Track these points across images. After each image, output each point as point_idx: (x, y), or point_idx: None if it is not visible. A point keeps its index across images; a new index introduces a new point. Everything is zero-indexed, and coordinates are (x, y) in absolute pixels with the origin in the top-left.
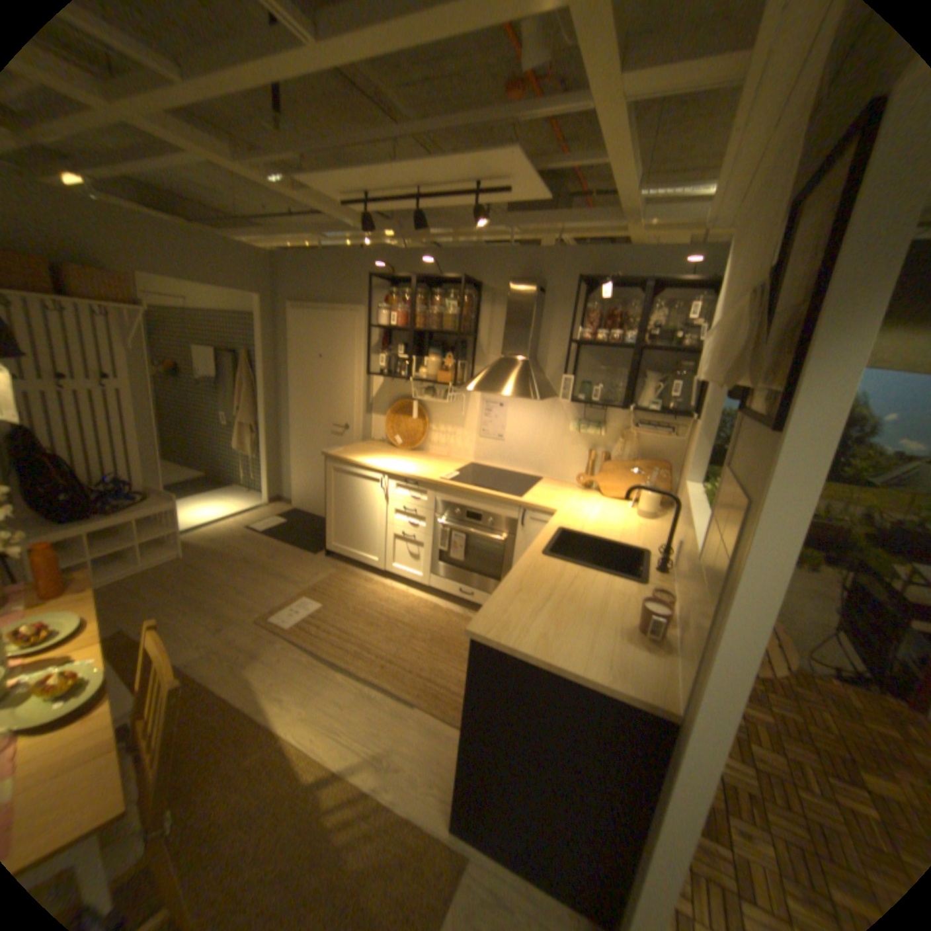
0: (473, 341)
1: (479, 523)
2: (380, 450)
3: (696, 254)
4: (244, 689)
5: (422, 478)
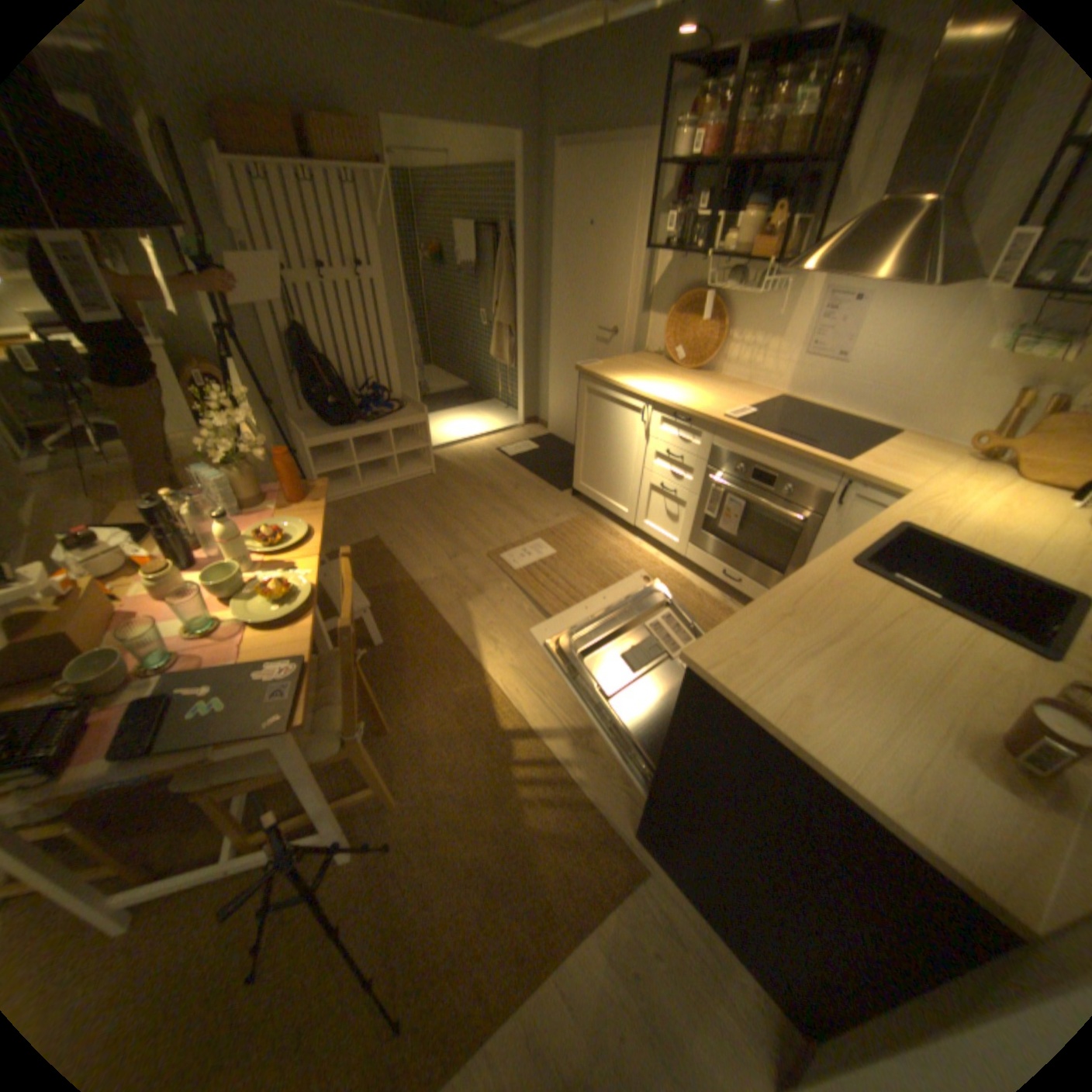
0: (836, 174)
1: (770, 491)
2: (651, 369)
3: None
4: (467, 621)
5: (698, 415)
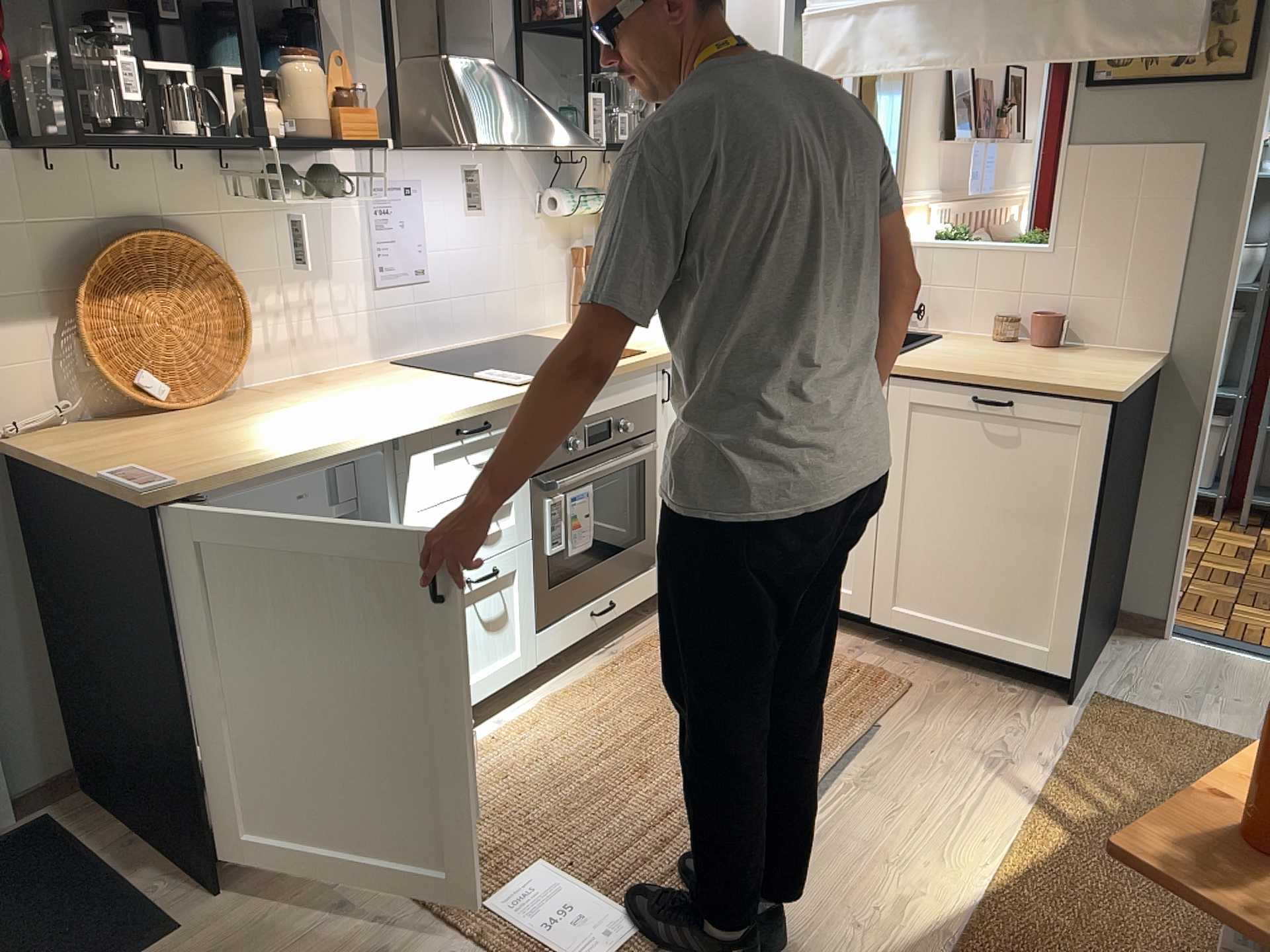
0: (318, 19)
1: (607, 443)
2: (205, 428)
3: None
4: None
5: (504, 403)
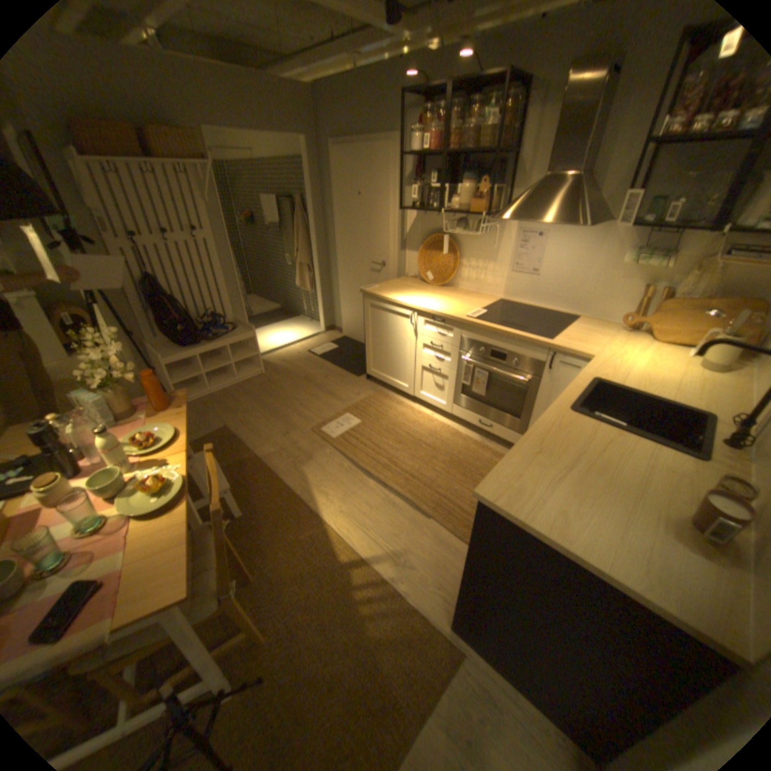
0: (515, 159)
1: (504, 364)
2: (412, 288)
3: None
4: (302, 482)
5: (449, 318)
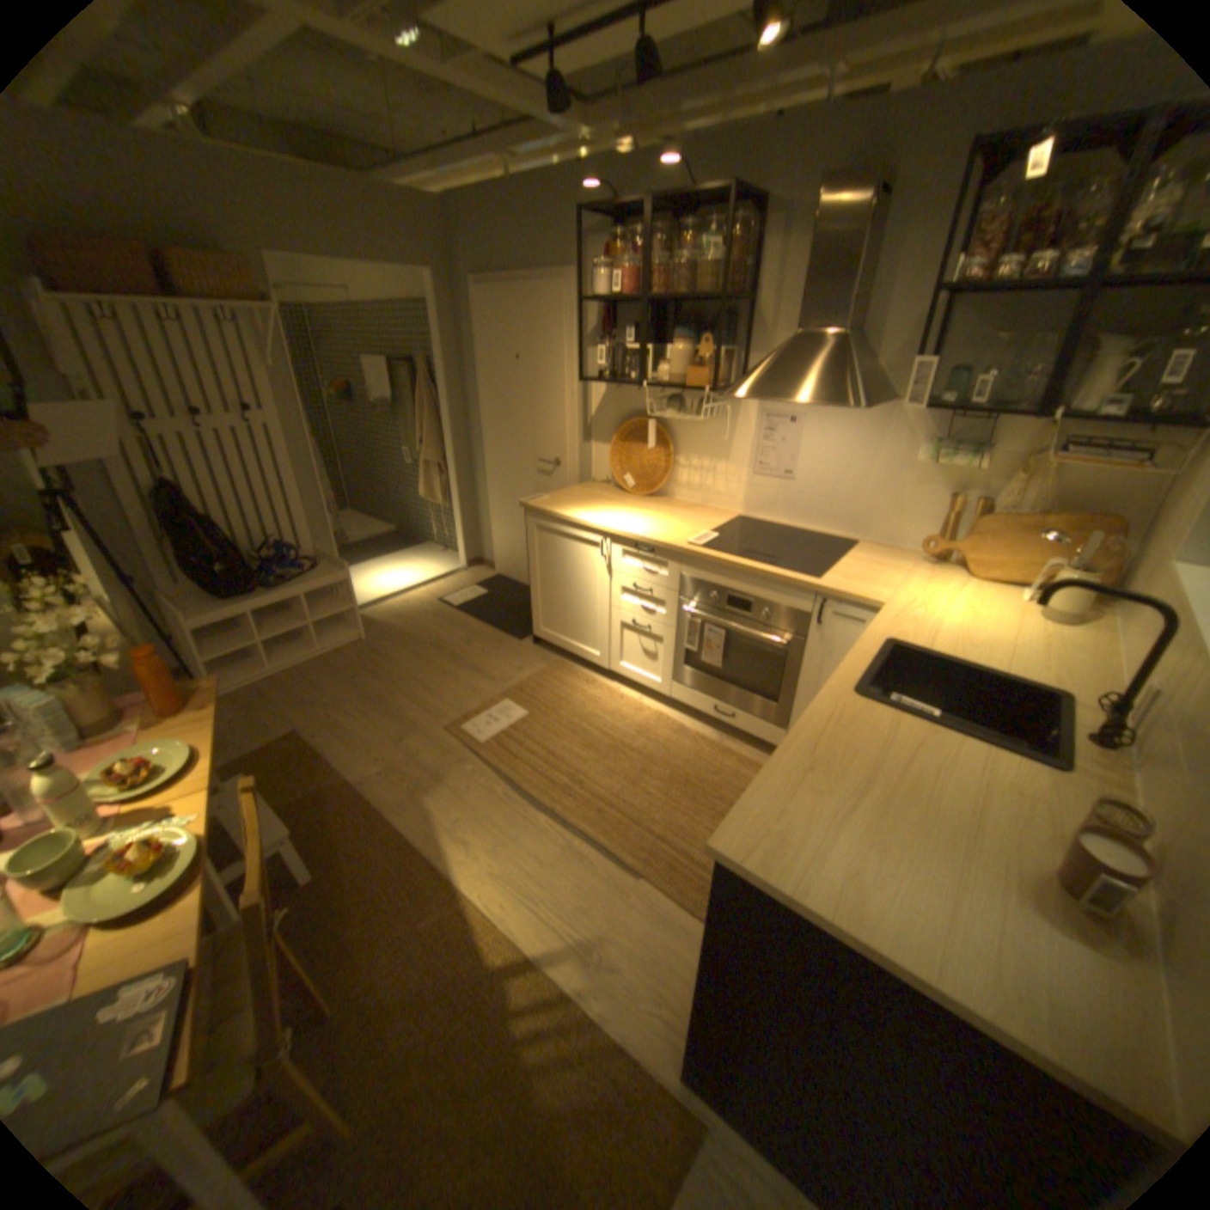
0: (750, 311)
1: (748, 617)
2: (602, 501)
3: None
4: (425, 825)
5: (660, 546)
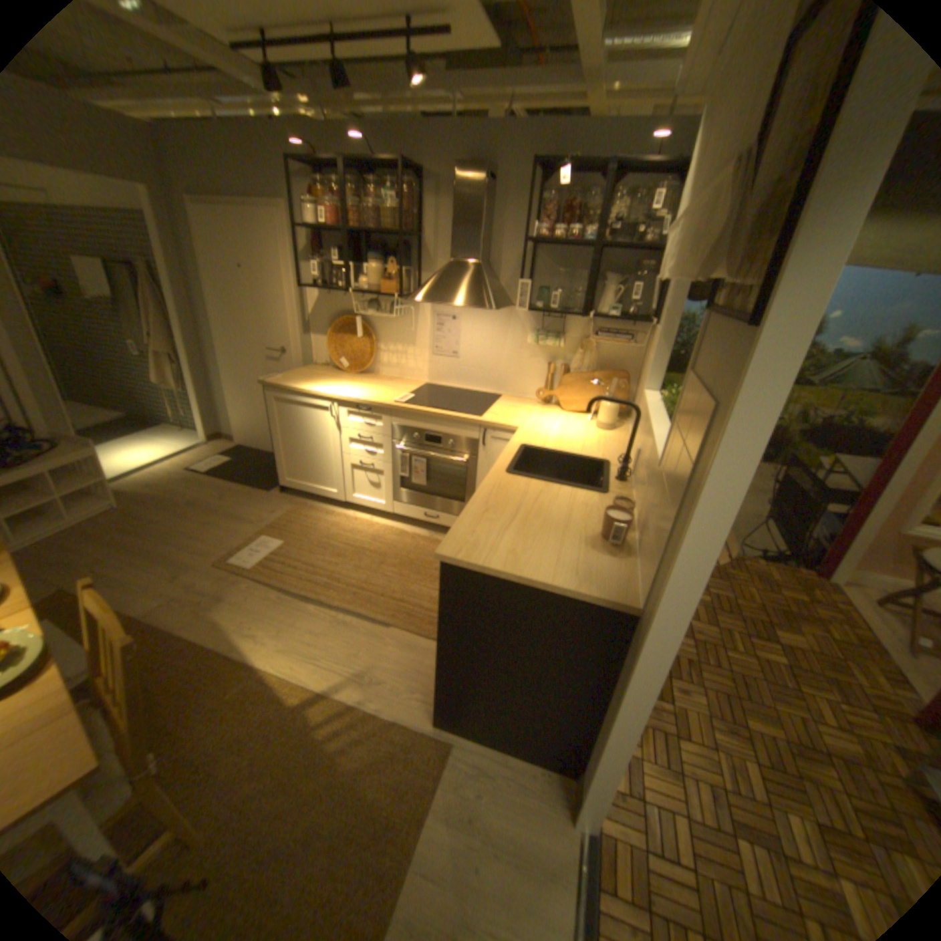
0: (418, 244)
1: (439, 447)
2: (325, 377)
3: (661, 131)
4: (213, 632)
5: (375, 405)
